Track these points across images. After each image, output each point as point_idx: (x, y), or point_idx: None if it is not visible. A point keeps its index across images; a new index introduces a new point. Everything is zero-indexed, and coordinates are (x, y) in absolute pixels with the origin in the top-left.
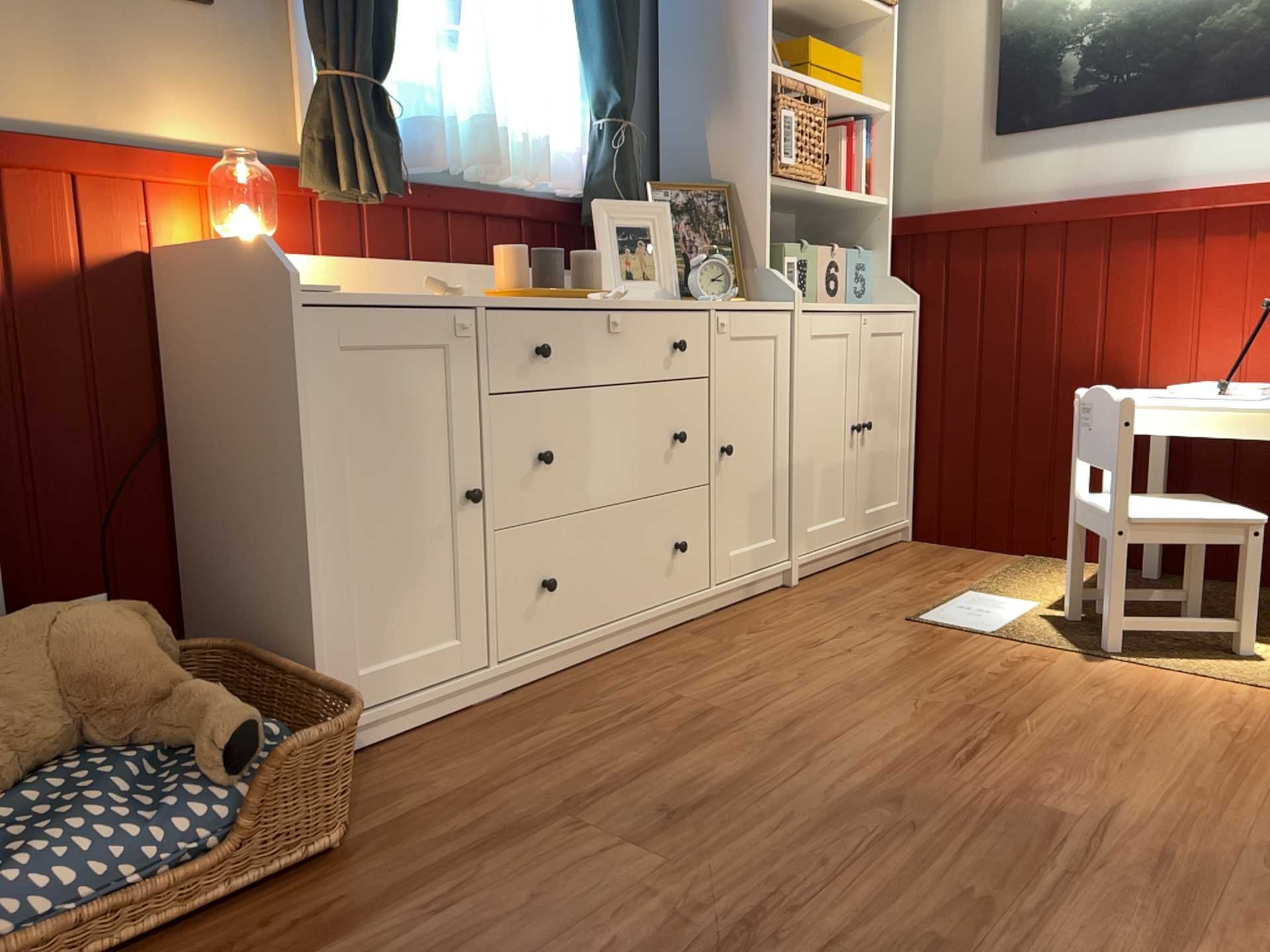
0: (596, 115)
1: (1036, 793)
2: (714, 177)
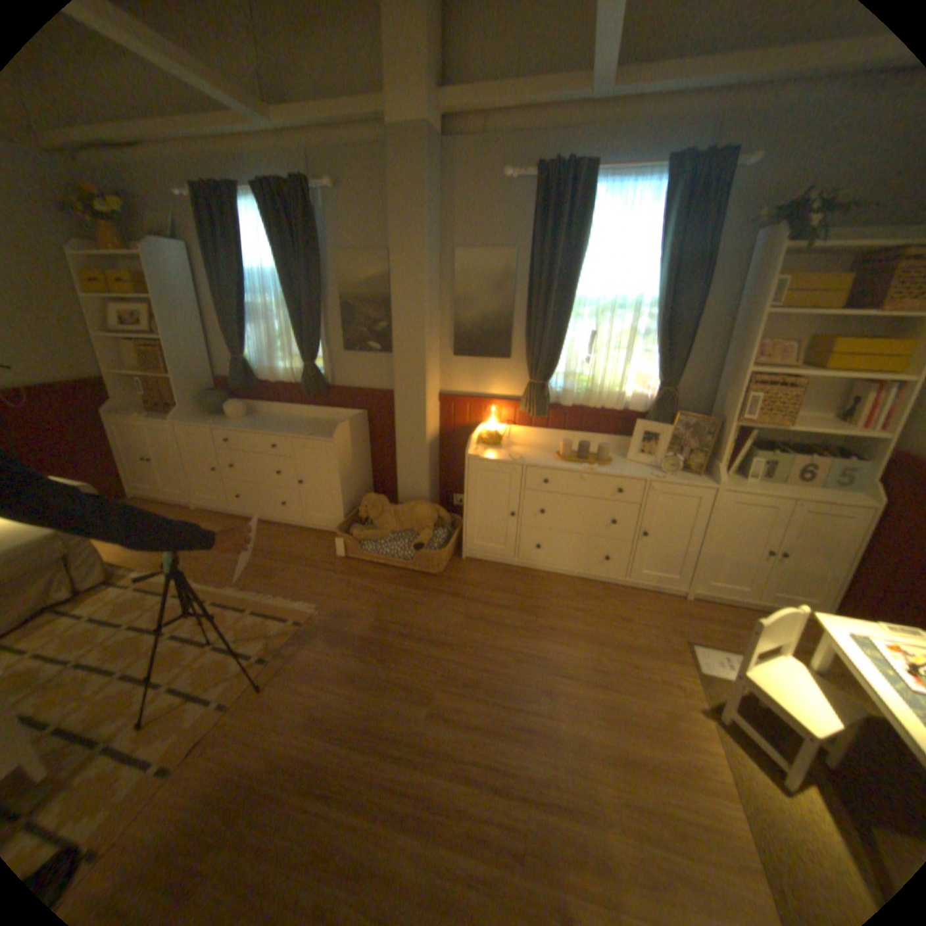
0: (658, 382)
1: (550, 697)
2: (723, 413)
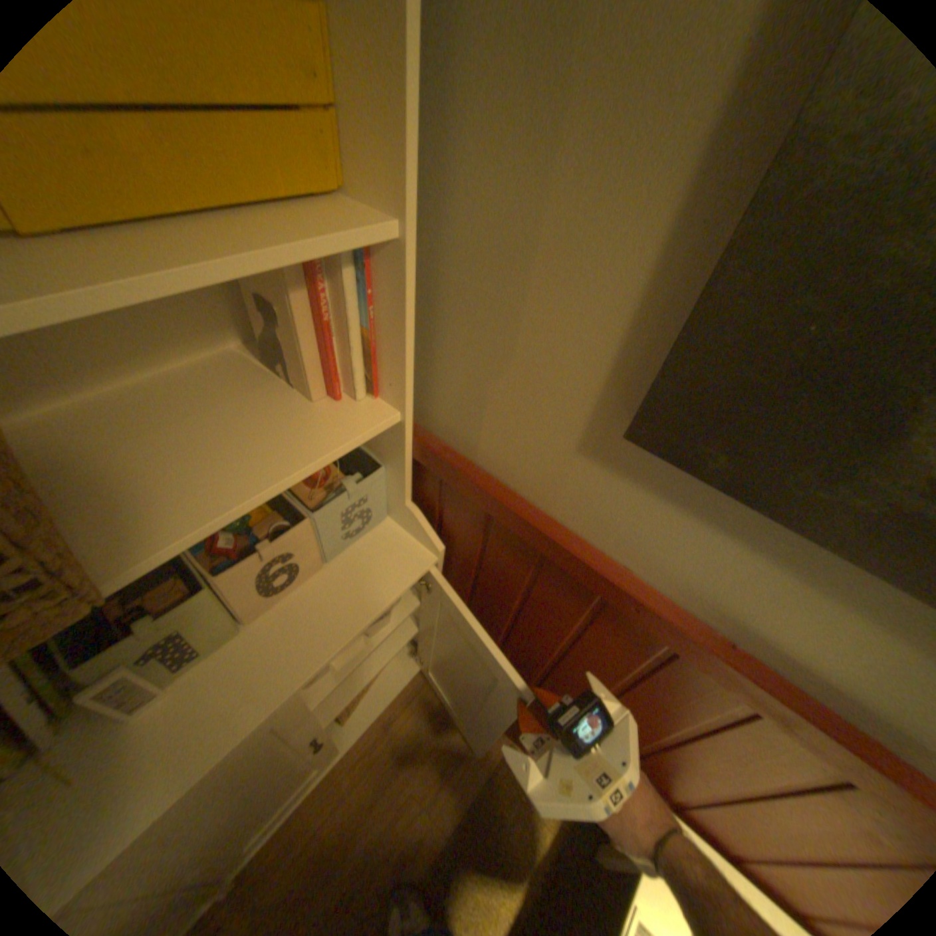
0: None
1: None
2: None
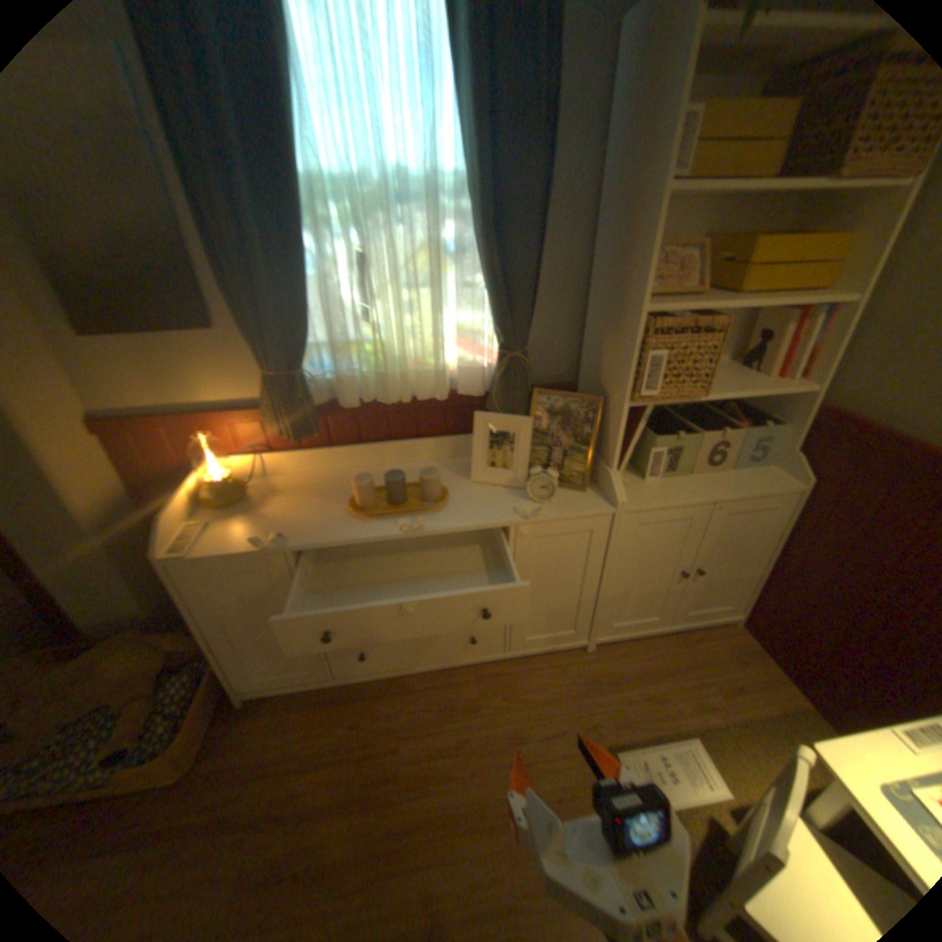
0: (497, 341)
1: None
2: (601, 382)
